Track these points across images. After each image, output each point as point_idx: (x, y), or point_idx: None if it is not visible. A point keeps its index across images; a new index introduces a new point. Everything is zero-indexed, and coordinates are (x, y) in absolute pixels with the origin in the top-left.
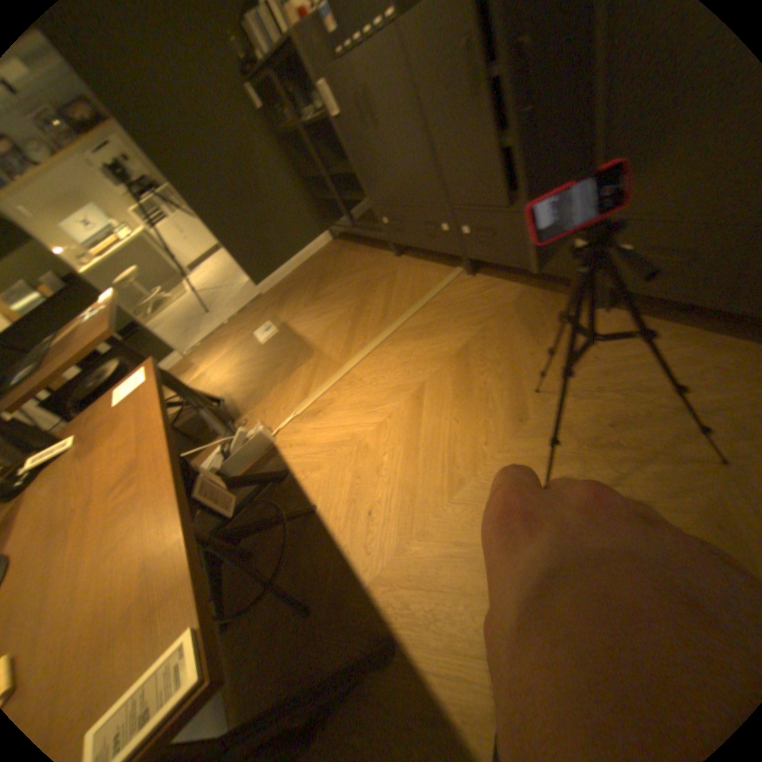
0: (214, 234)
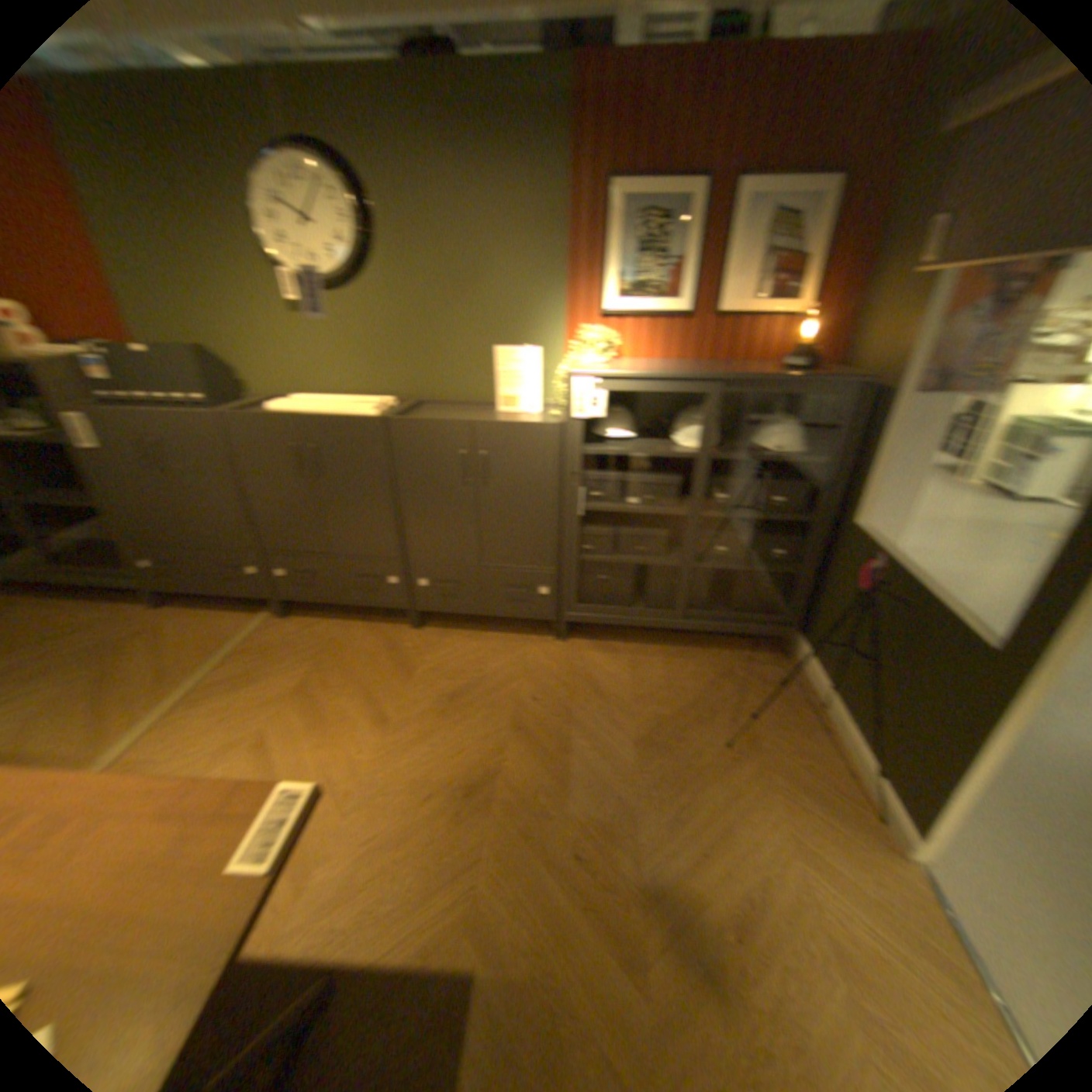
0: None
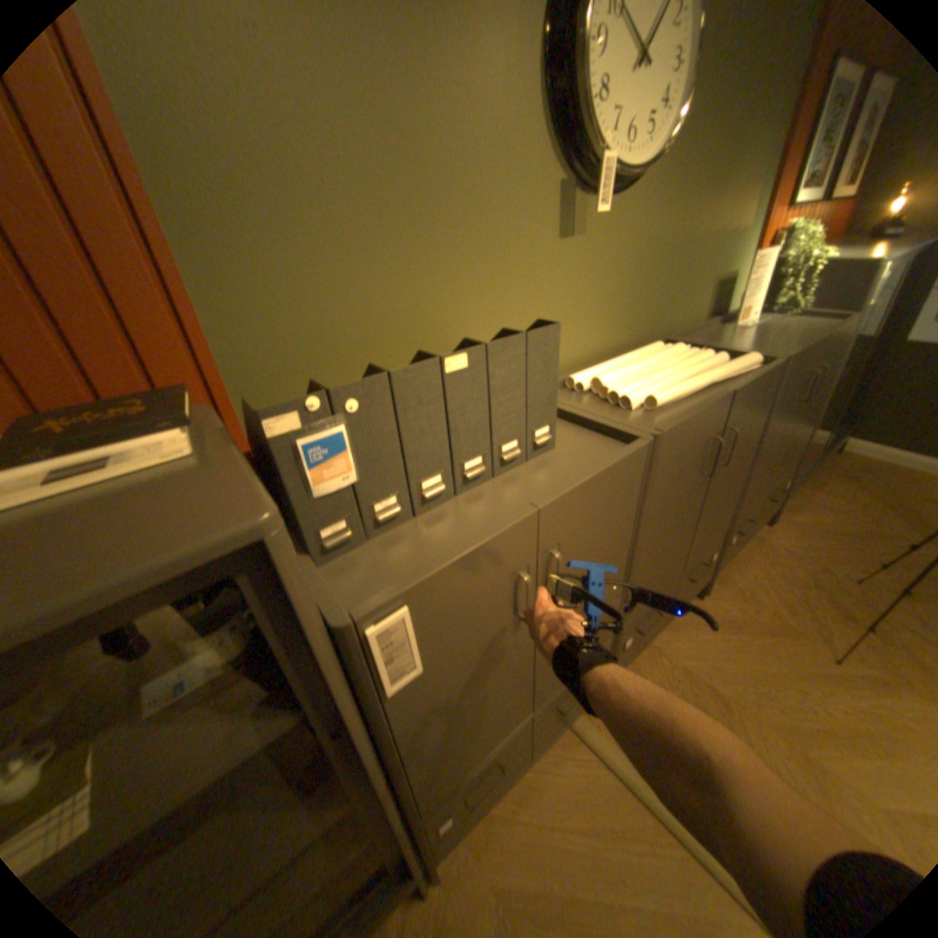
0: None
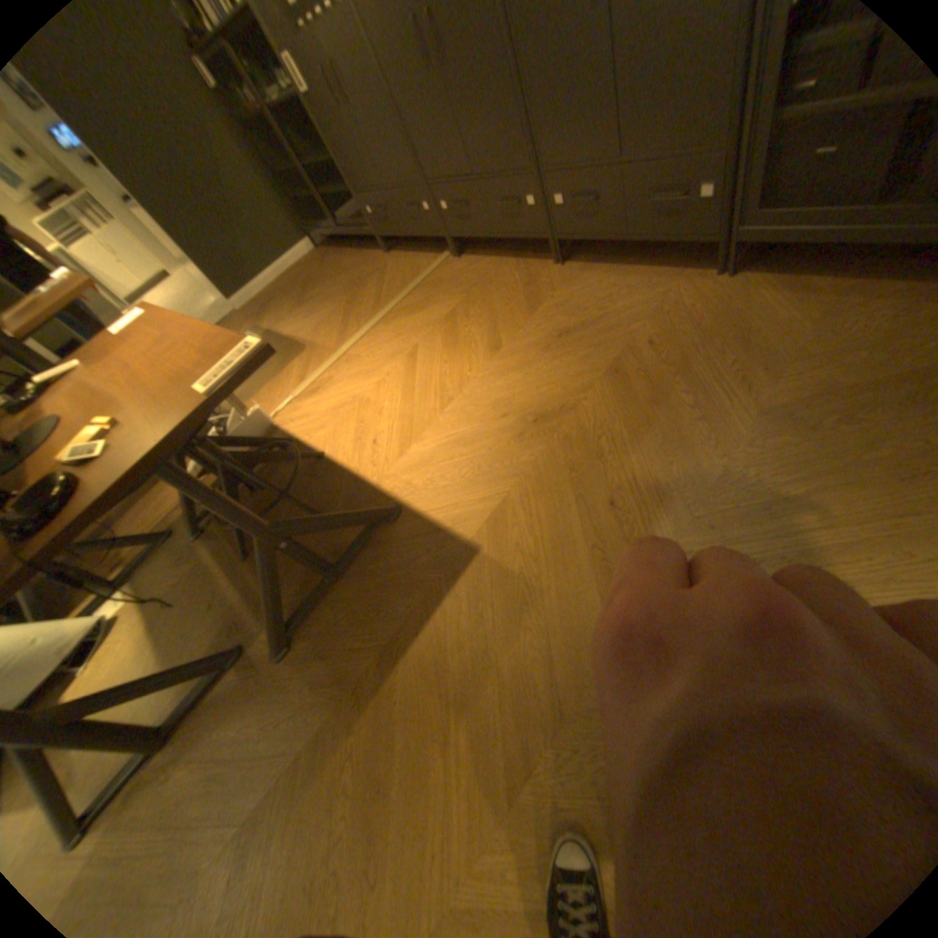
0: (169, 238)
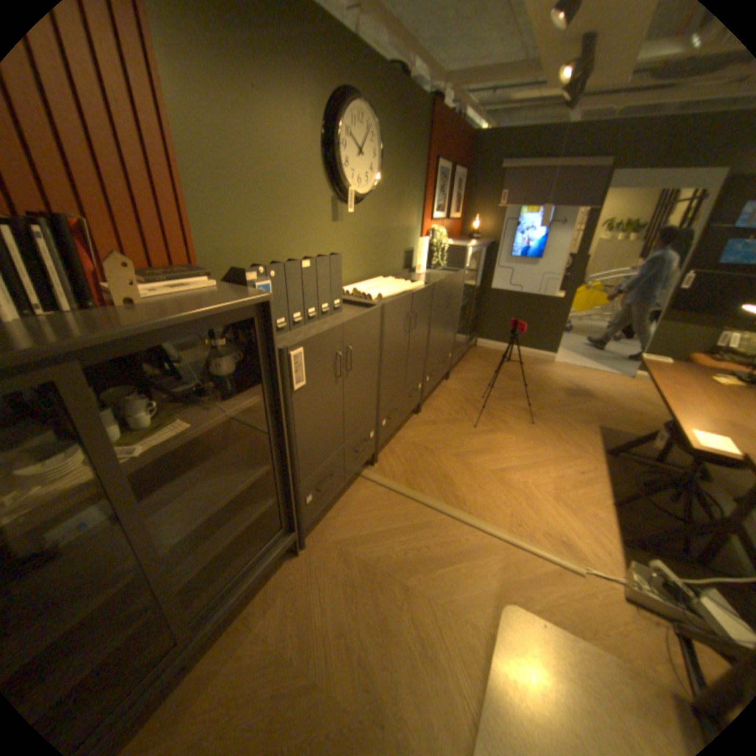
0: None
